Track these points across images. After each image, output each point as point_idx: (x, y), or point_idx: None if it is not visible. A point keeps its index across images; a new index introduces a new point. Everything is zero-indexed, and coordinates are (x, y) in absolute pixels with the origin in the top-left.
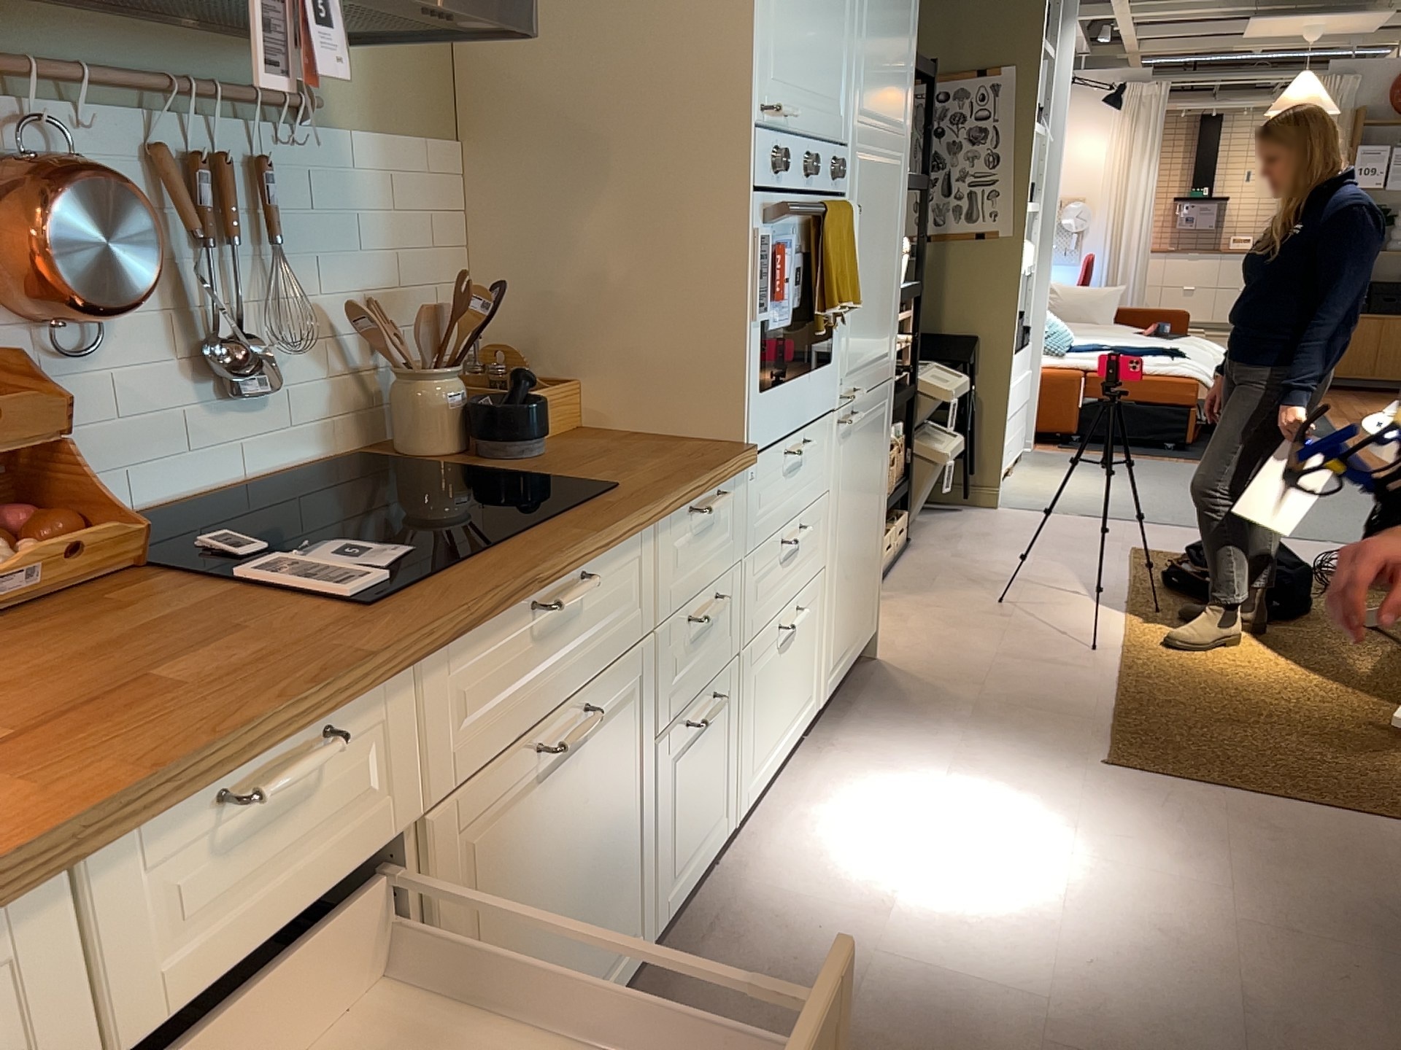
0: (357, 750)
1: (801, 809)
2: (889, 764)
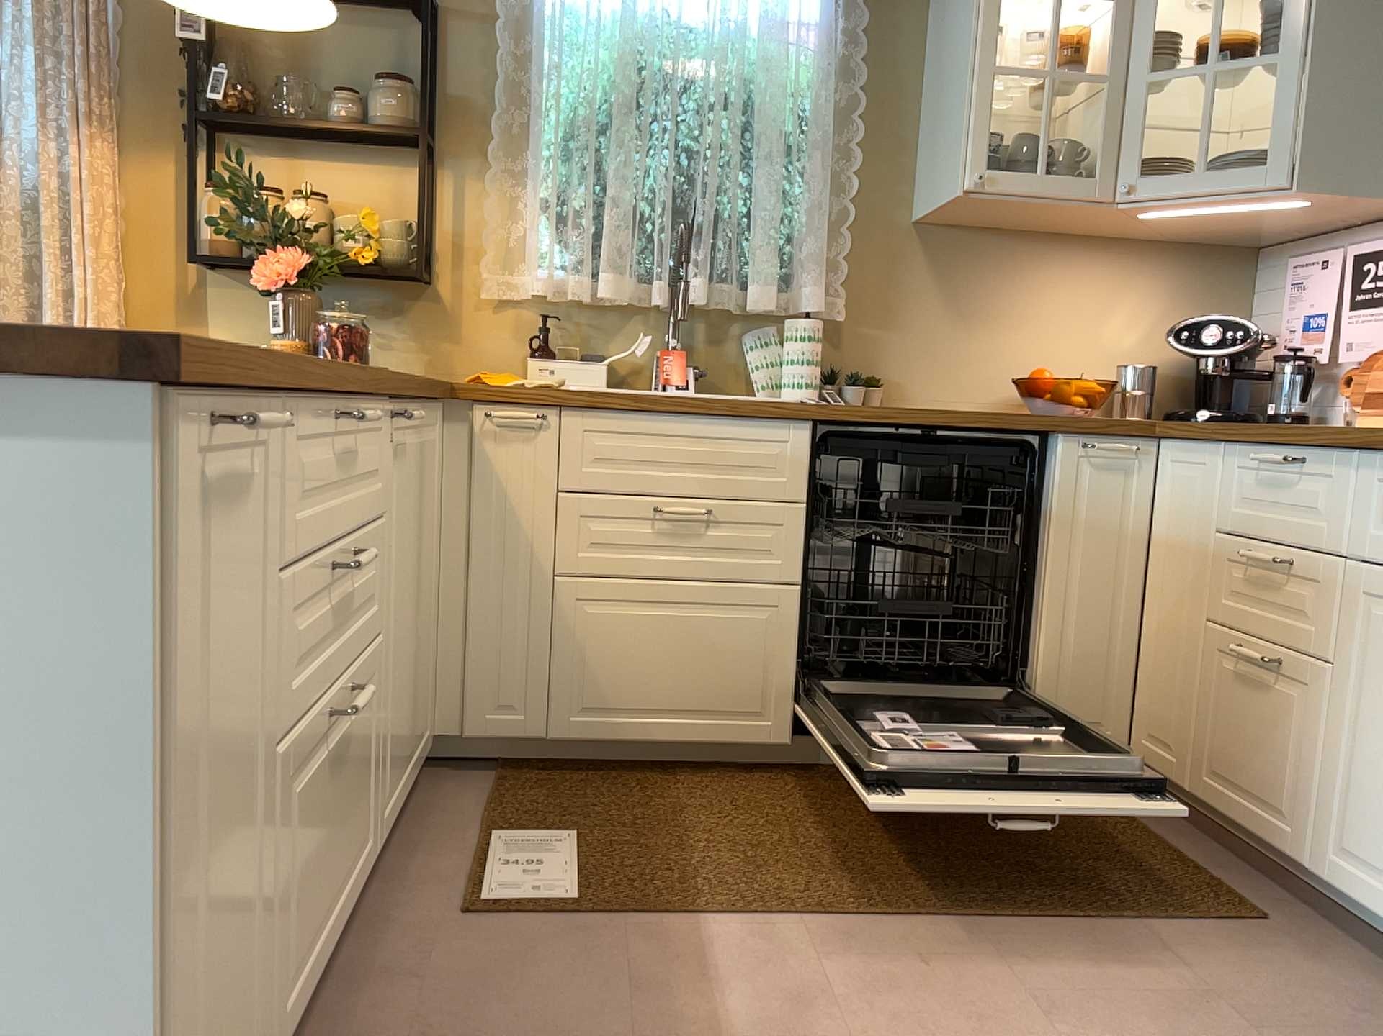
0: (1324, 485)
1: None
2: None
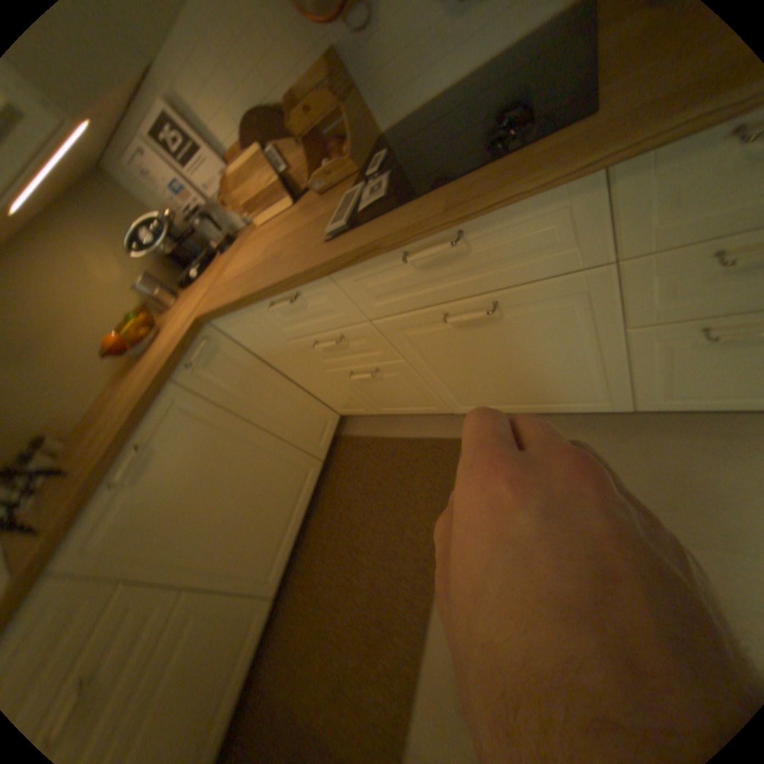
0: (321, 297)
1: None
2: None
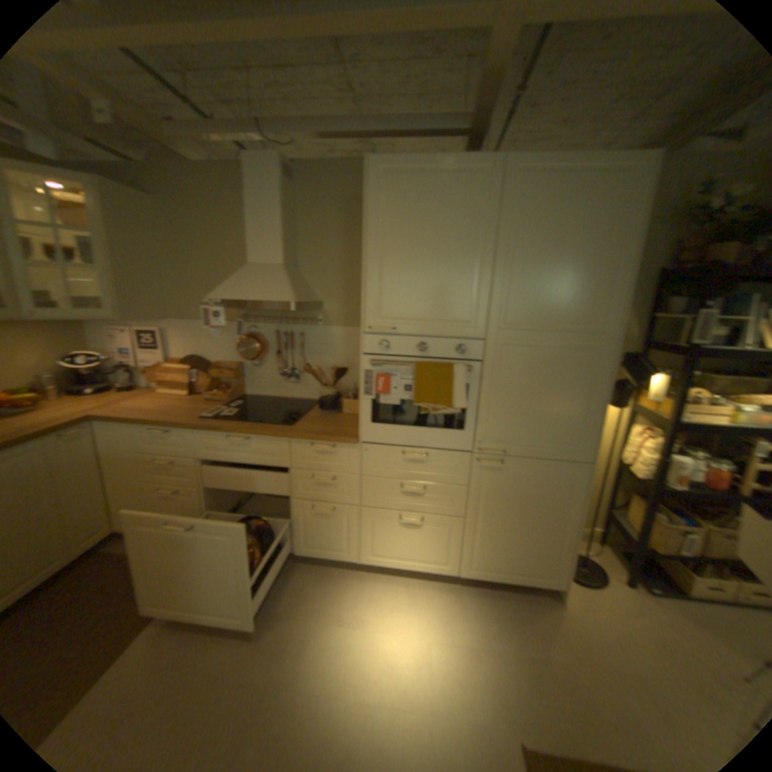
0: (181, 438)
1: (403, 592)
2: (454, 621)
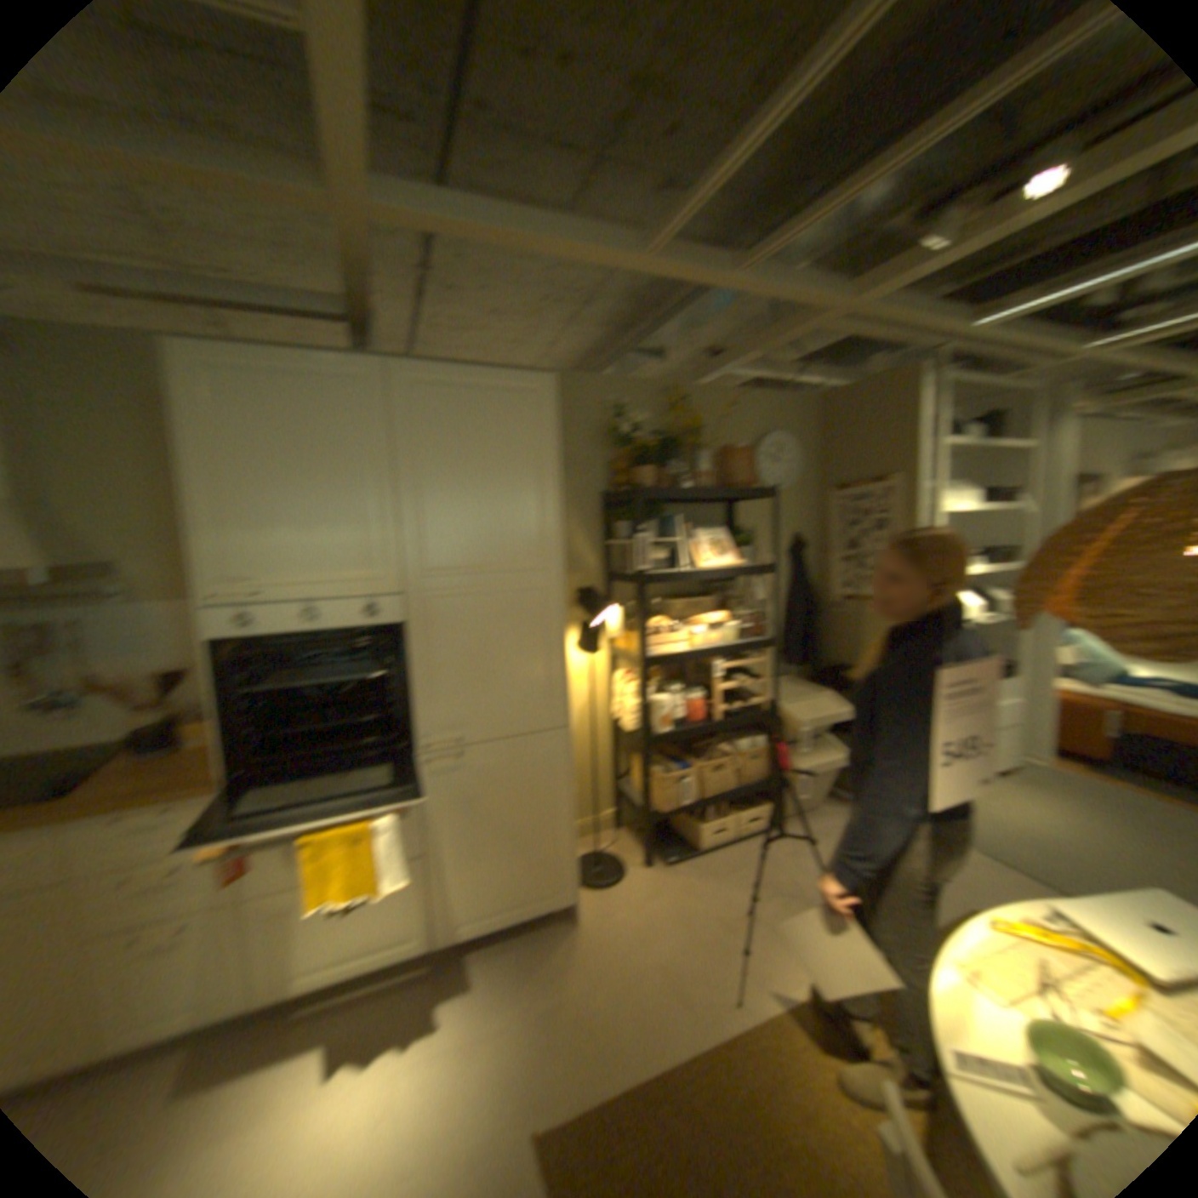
0: None
1: (334, 1026)
2: (424, 1026)
